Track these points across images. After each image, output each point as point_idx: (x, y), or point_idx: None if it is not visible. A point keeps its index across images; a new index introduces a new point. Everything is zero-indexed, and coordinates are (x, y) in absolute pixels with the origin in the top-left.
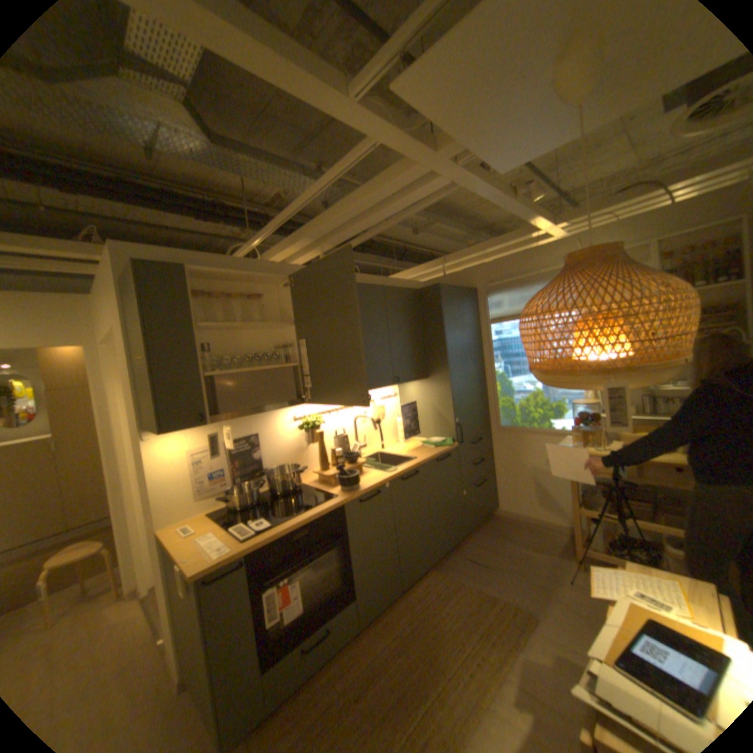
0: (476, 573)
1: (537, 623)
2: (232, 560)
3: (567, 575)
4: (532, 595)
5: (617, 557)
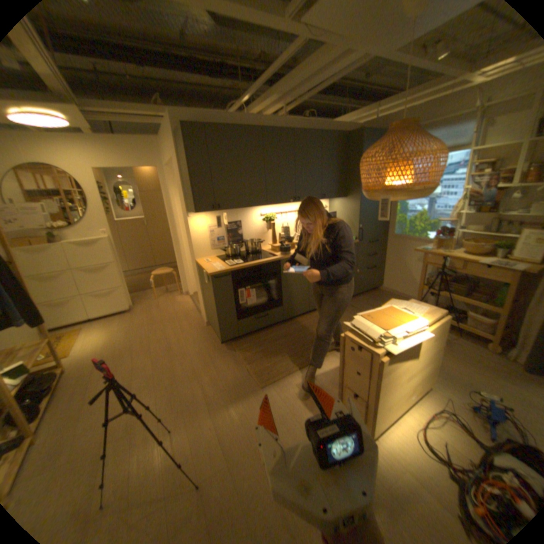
0: (352, 311)
1: None
2: (225, 271)
3: None
4: None
5: None
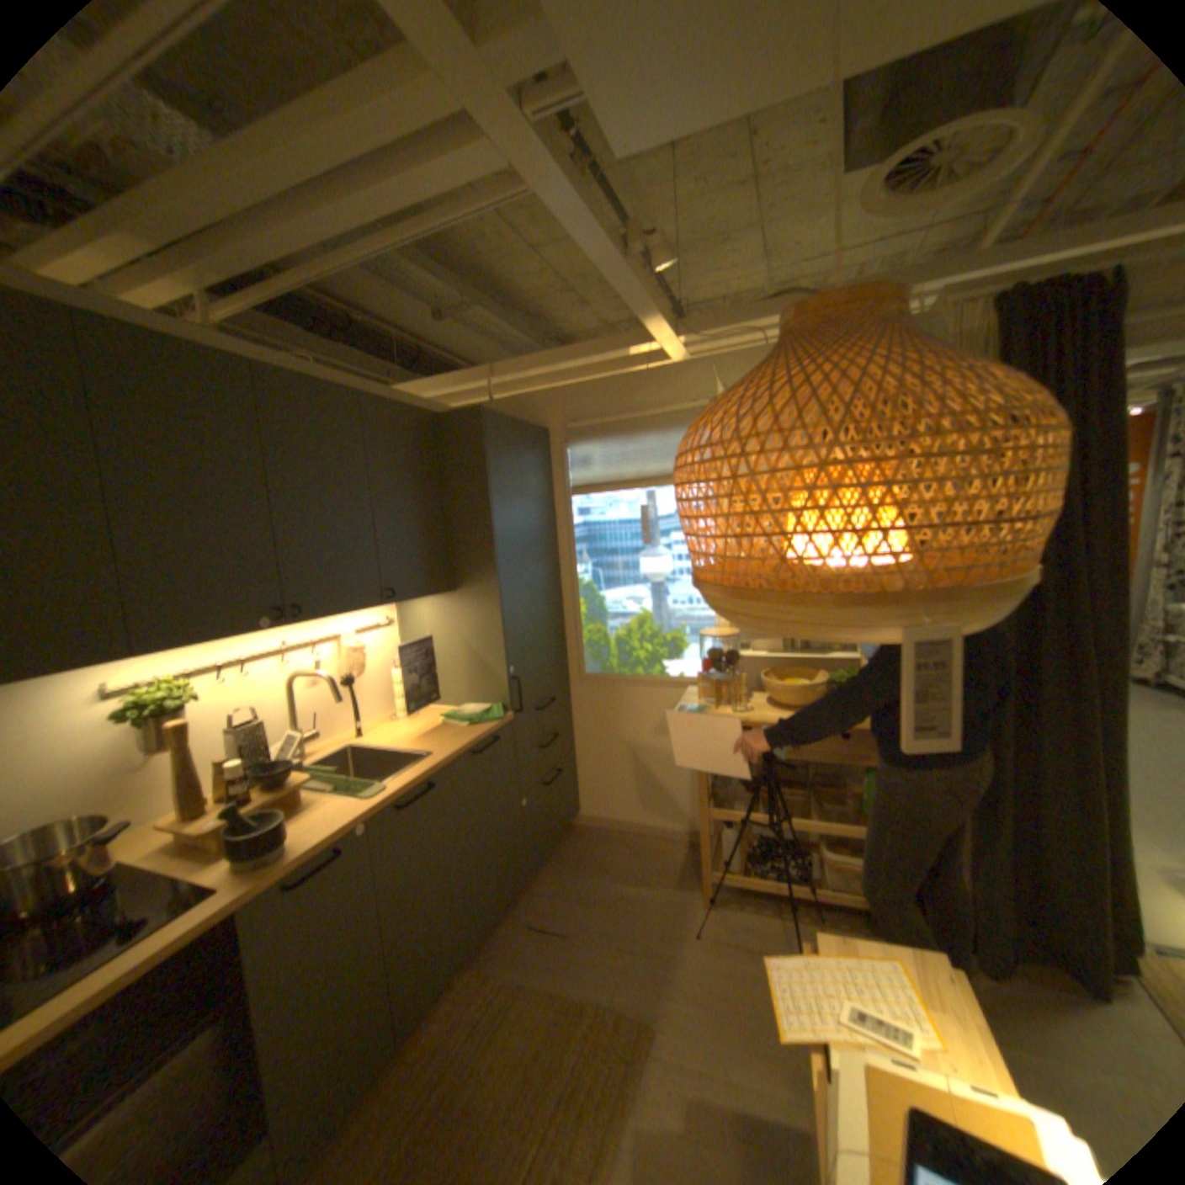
0: (544, 954)
1: (651, 1037)
2: None
3: (689, 921)
4: (640, 976)
5: (758, 877)
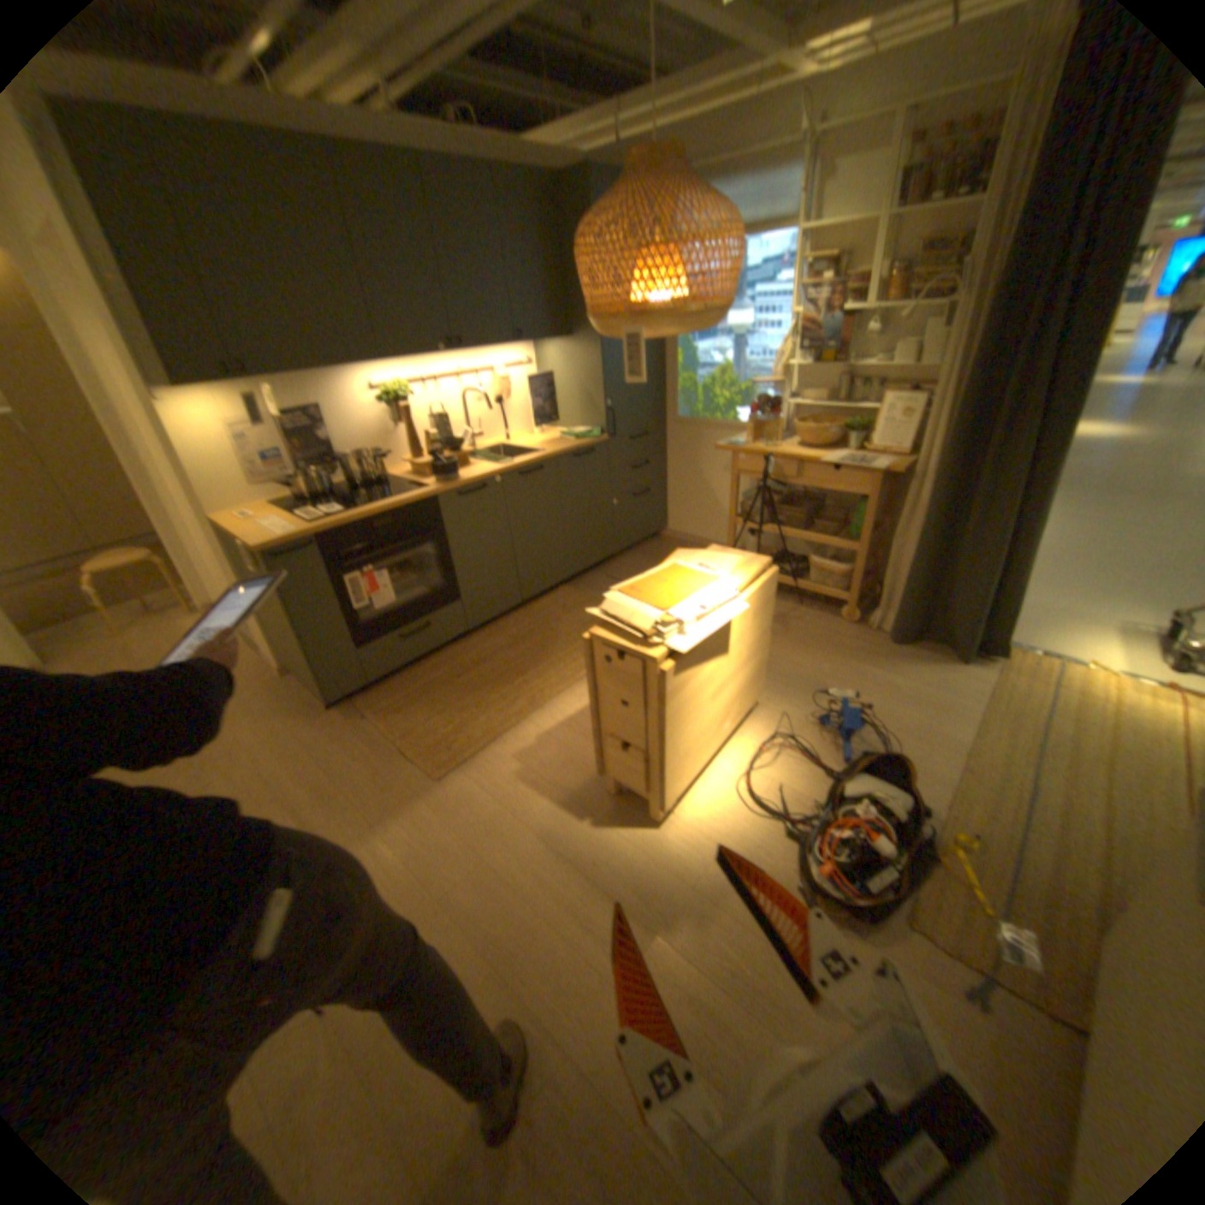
0: None
1: None
2: (299, 539)
3: None
4: None
5: None
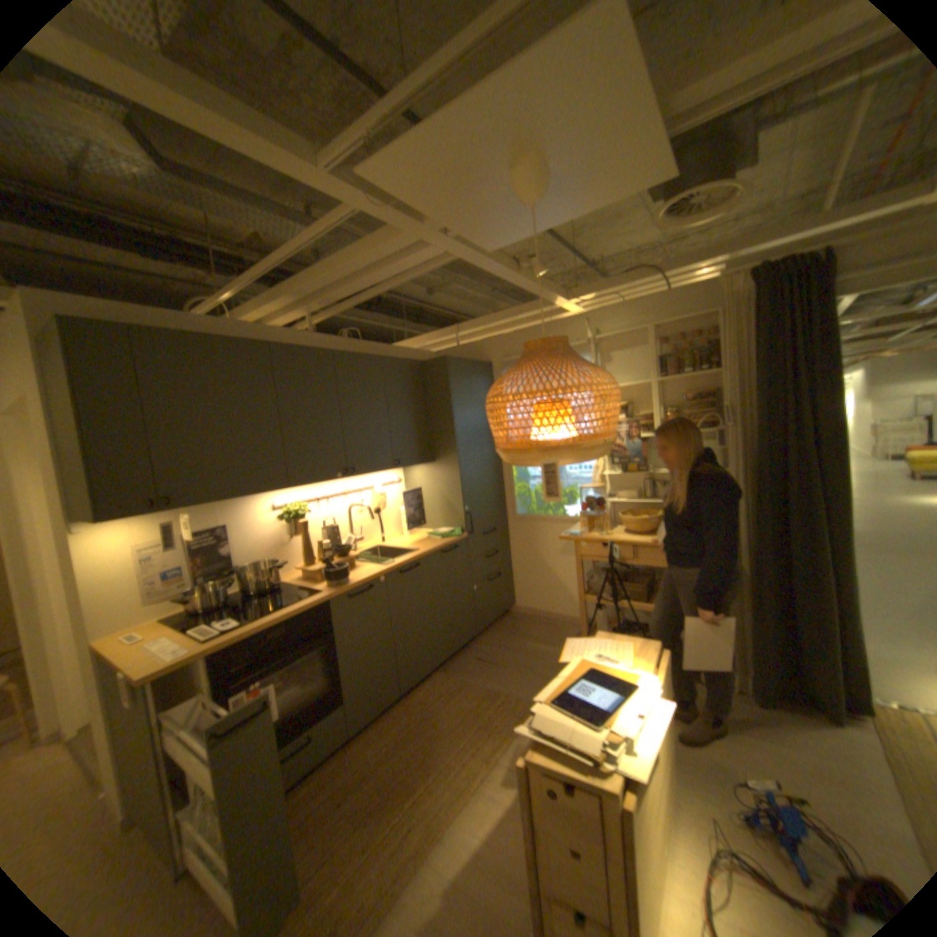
0: (482, 671)
1: None
2: (189, 662)
3: None
4: (536, 686)
5: None
